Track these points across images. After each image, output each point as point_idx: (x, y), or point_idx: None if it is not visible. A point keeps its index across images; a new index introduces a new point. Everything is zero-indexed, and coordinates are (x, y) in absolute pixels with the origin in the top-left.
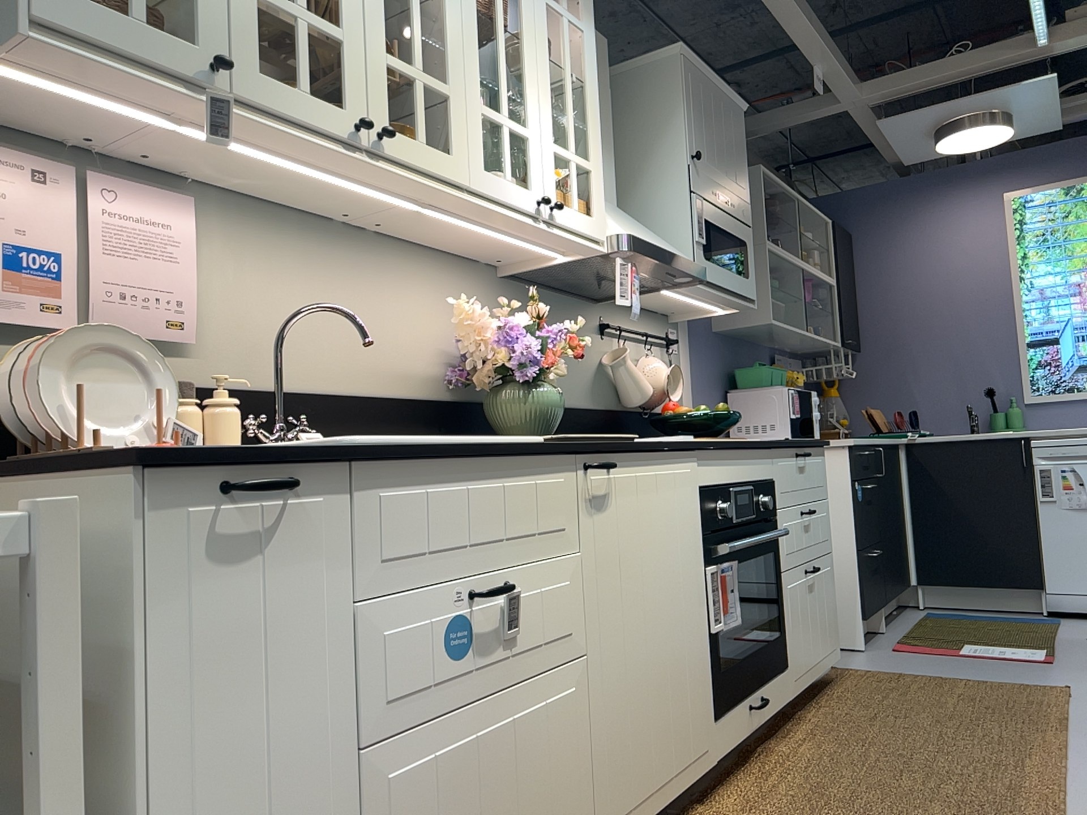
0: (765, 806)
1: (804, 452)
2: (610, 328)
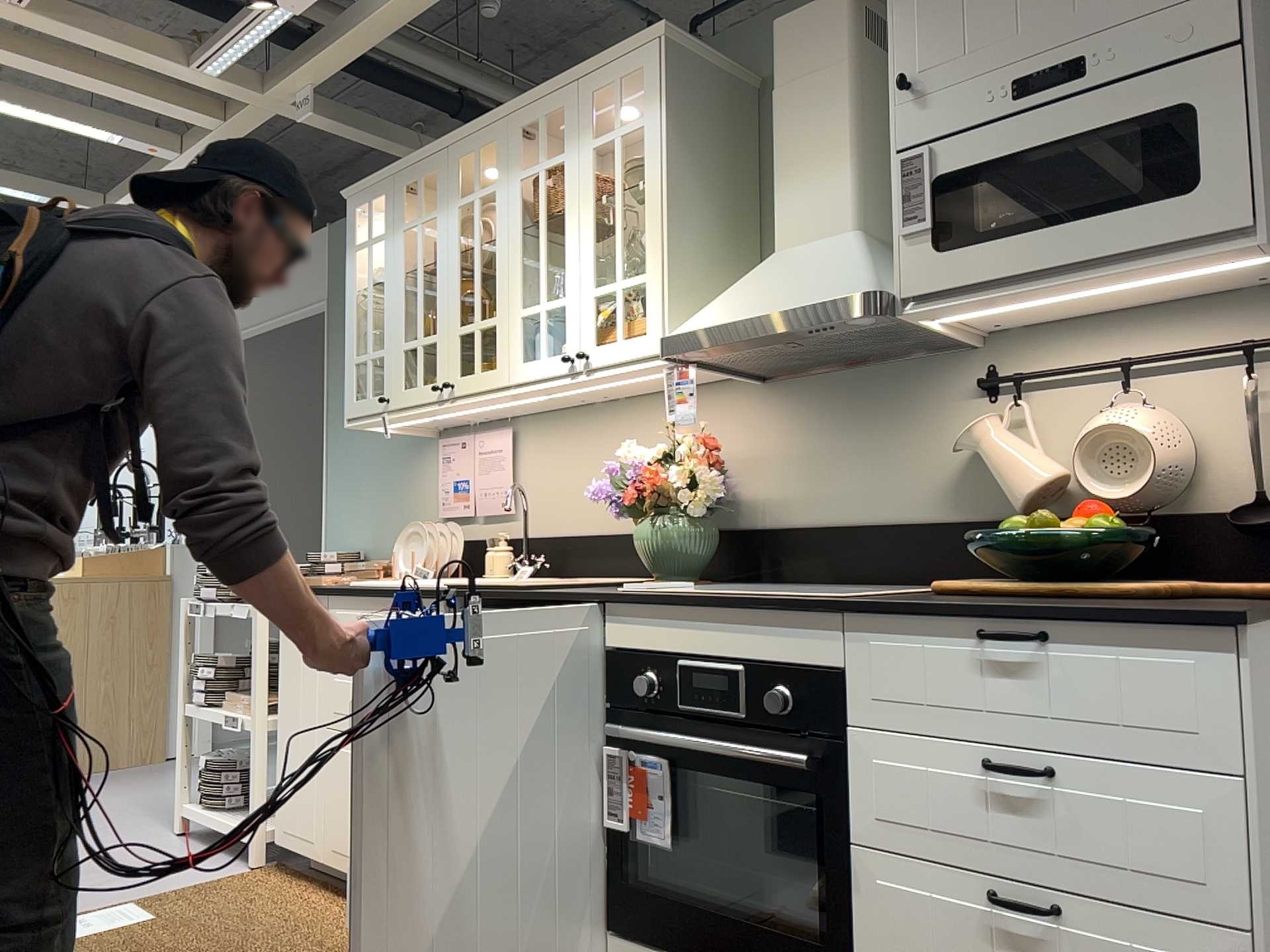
0: None
1: (1026, 630)
2: (990, 384)
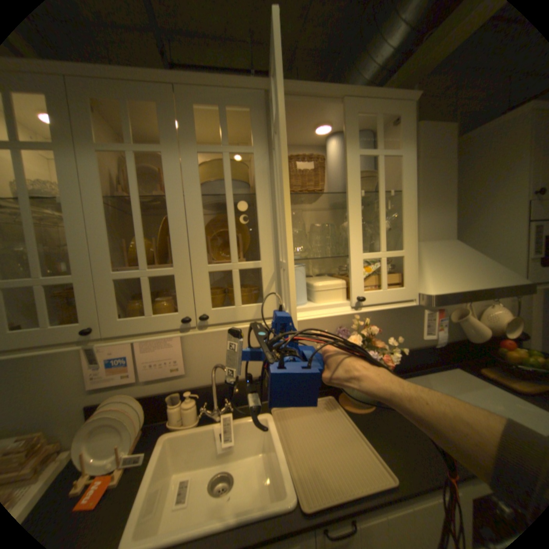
0: None
1: None
2: None
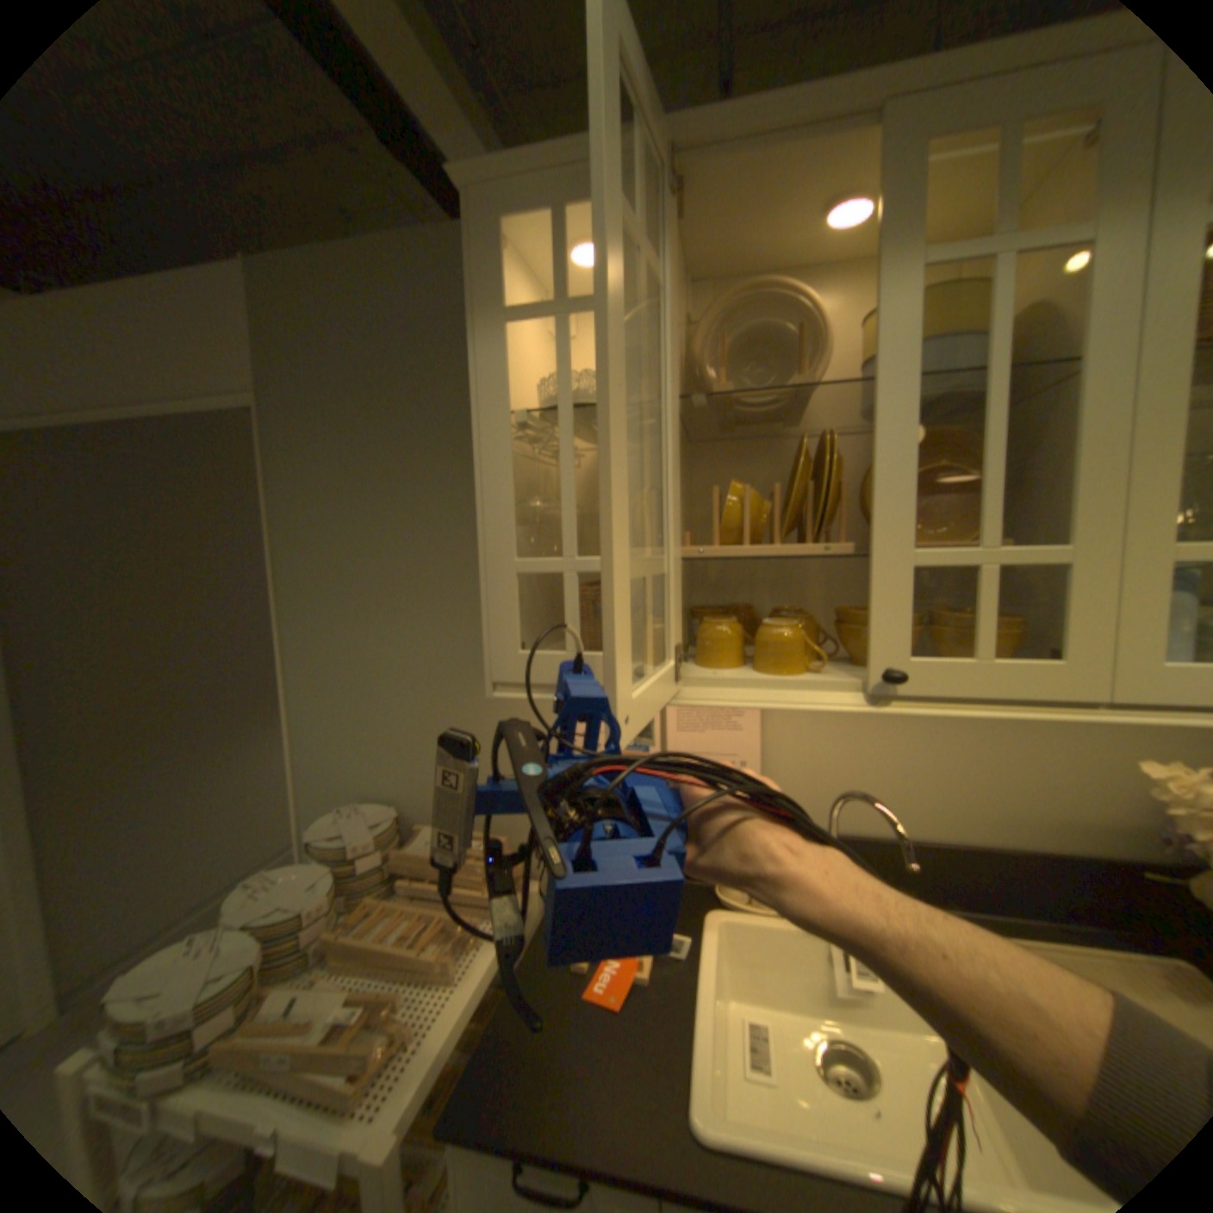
0: None
1: None
2: None
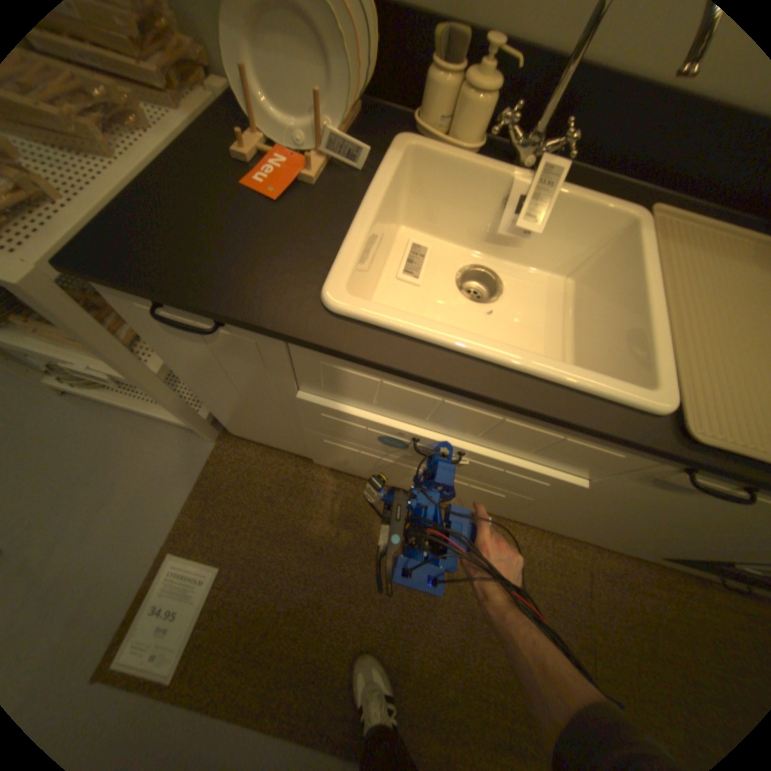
0: (622, 593)
1: None
2: None
